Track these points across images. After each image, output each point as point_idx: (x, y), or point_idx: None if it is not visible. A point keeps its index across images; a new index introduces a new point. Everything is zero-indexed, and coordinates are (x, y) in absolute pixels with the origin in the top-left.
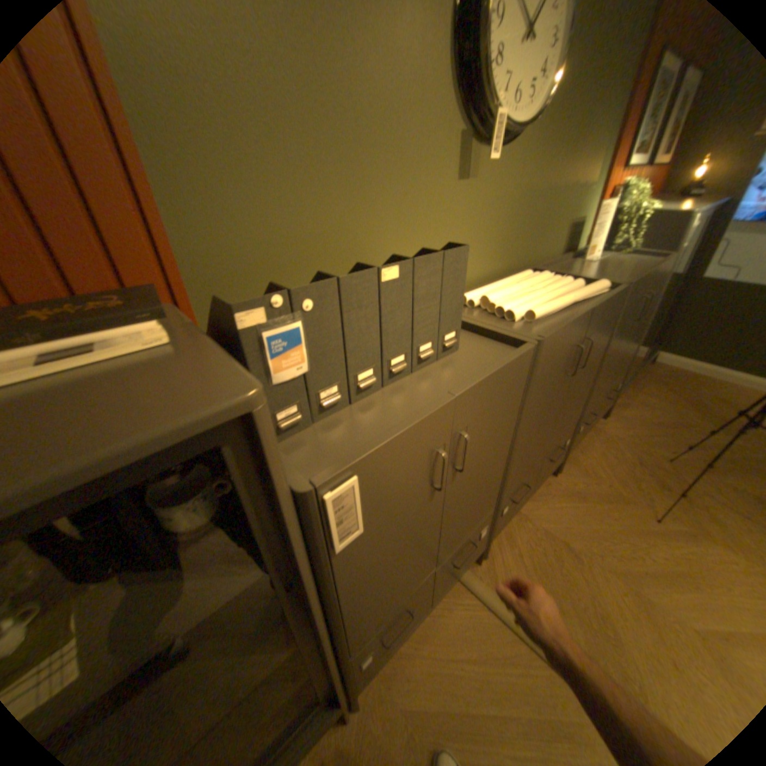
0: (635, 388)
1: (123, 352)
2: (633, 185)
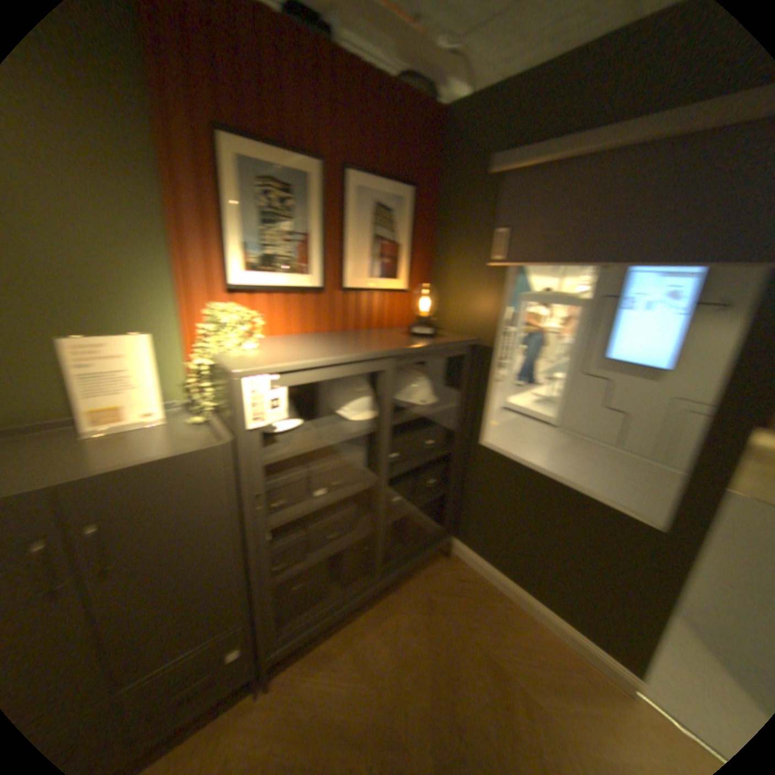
0: (375, 614)
1: None
2: (206, 315)
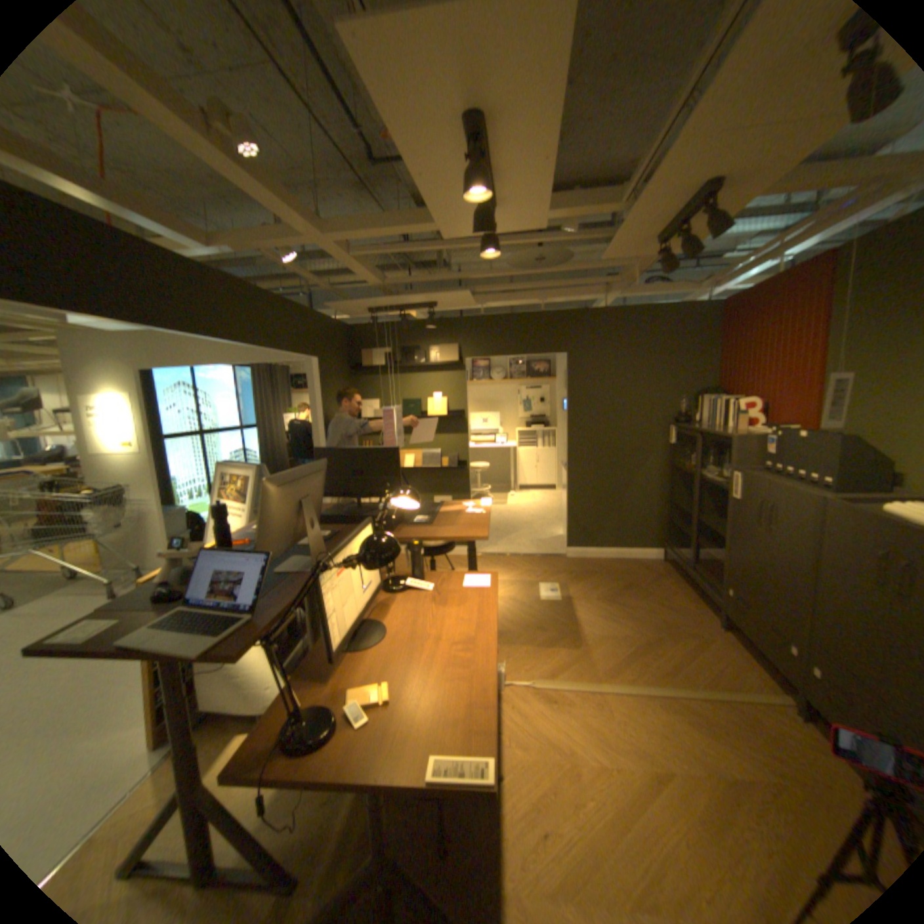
0: None
1: (763, 432)
2: None
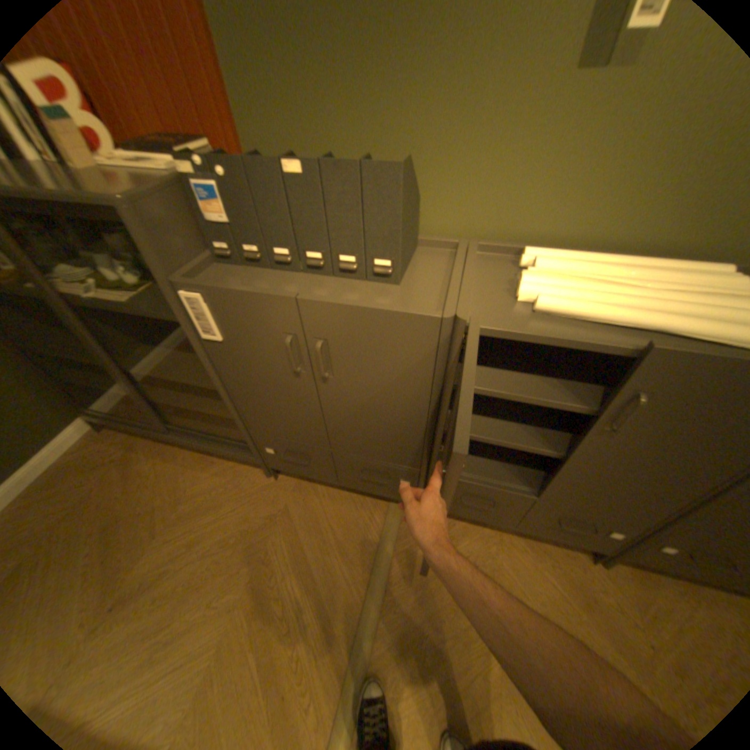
0: None
1: (151, 168)
2: None
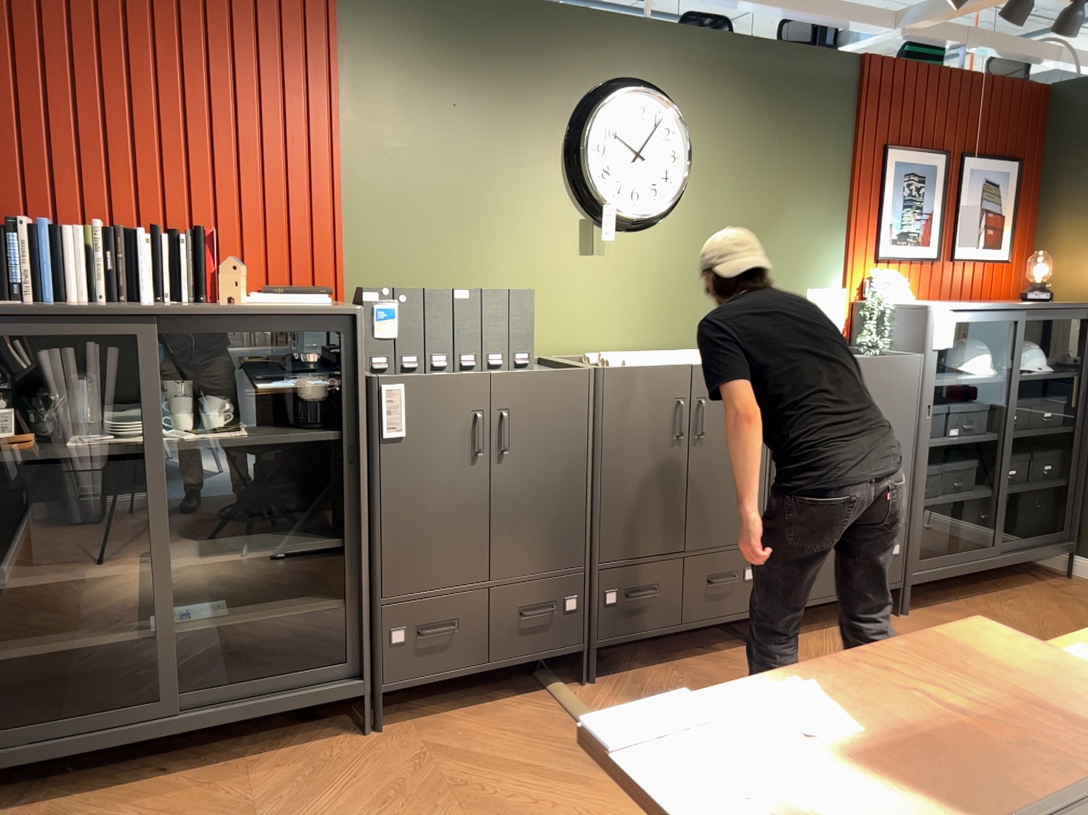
0: (996, 597)
1: (312, 302)
2: (876, 279)
